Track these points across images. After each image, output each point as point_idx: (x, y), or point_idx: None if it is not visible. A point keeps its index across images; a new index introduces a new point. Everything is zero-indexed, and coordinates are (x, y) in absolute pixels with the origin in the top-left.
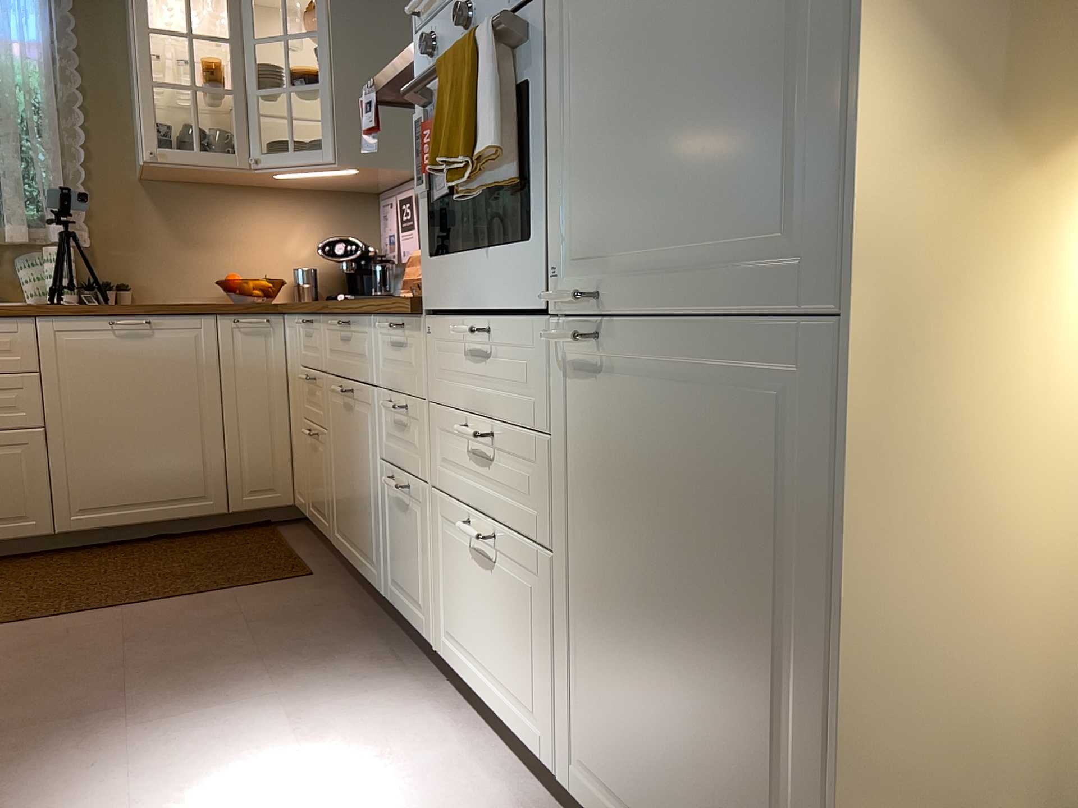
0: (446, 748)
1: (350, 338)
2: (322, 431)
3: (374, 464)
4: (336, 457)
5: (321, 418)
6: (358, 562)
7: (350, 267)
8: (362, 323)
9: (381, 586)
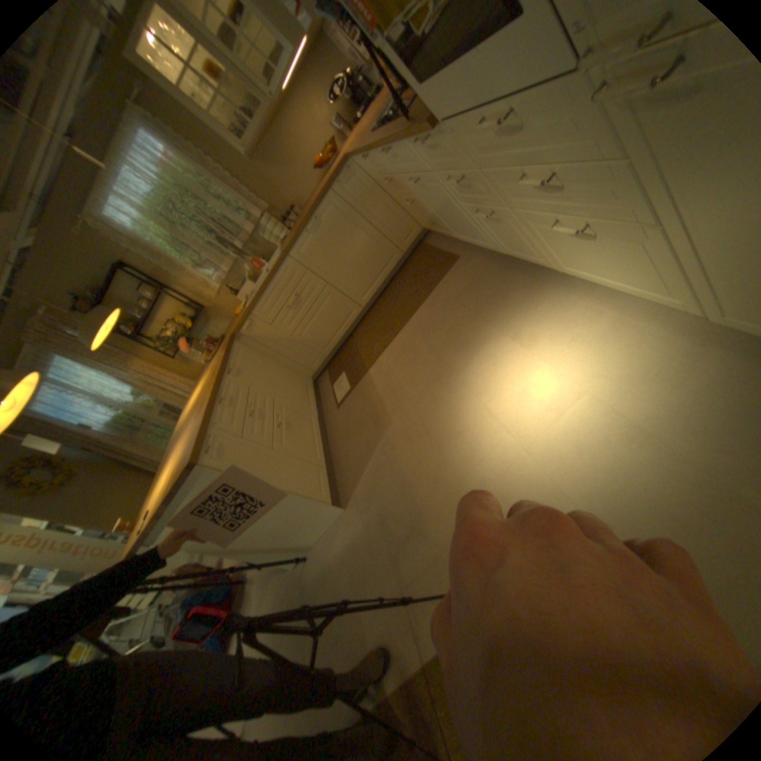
0: (600, 311)
1: (397, 152)
2: (415, 197)
3: (459, 203)
4: (433, 205)
5: (410, 192)
6: (479, 242)
7: (348, 90)
8: (399, 142)
9: (501, 248)
